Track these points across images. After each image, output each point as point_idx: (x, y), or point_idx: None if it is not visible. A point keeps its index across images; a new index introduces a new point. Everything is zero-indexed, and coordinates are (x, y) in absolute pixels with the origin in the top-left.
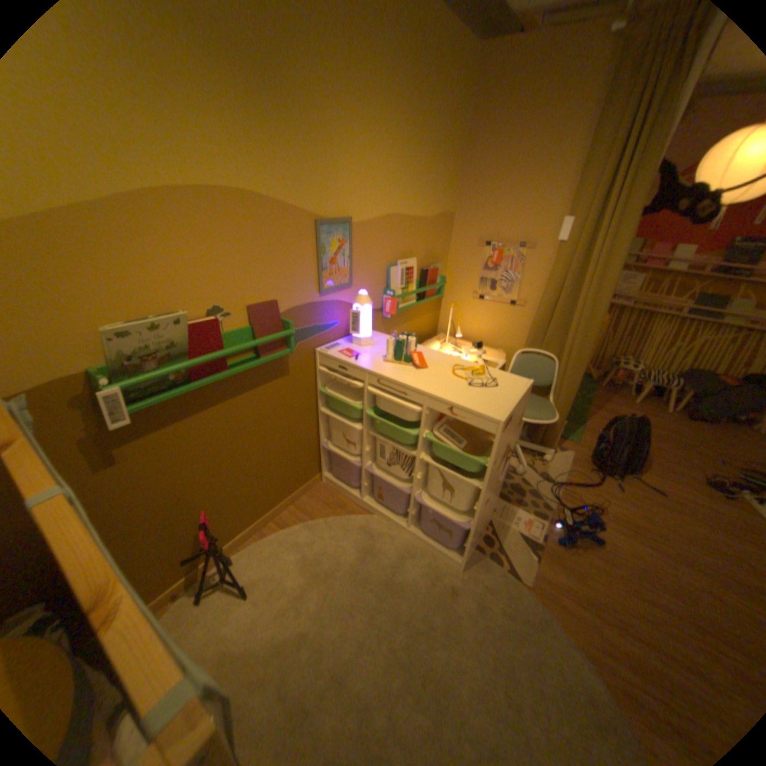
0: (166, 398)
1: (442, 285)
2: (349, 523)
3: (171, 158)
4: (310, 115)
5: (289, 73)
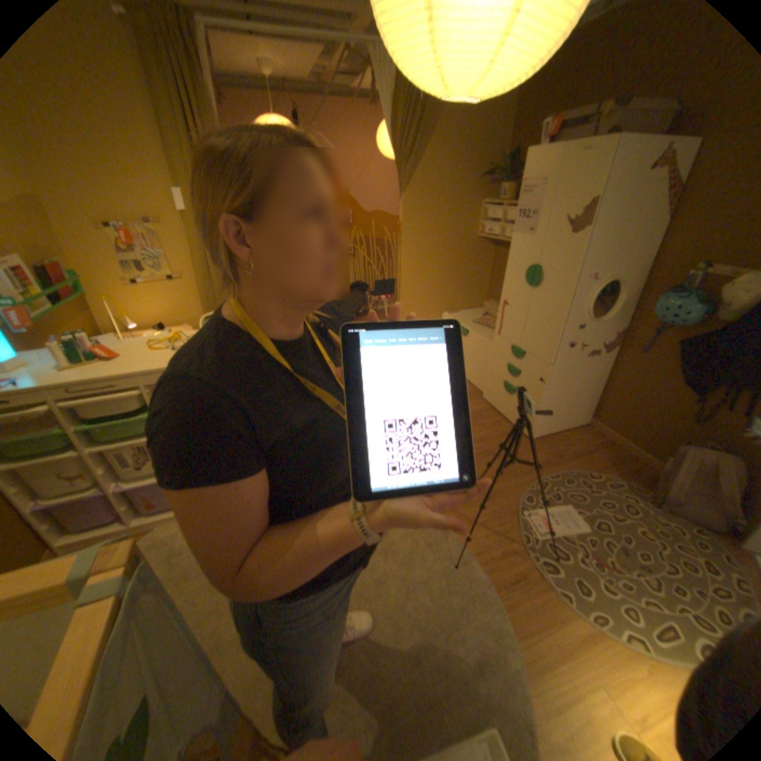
0: None
1: (75, 280)
2: None
3: None
4: None
5: None
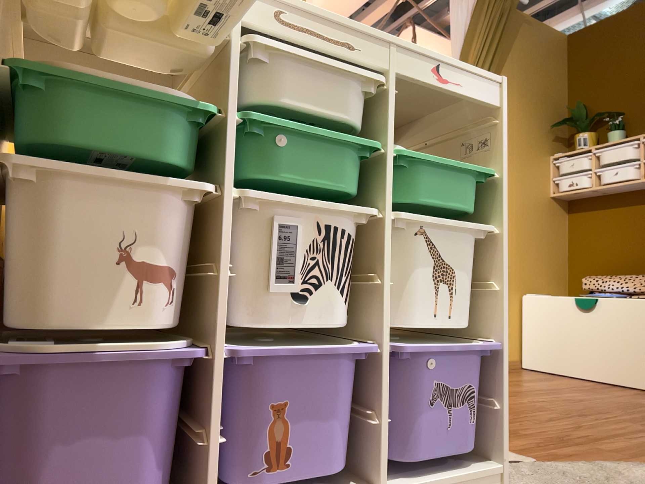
0: None
1: None
2: None
3: None
4: None
5: None
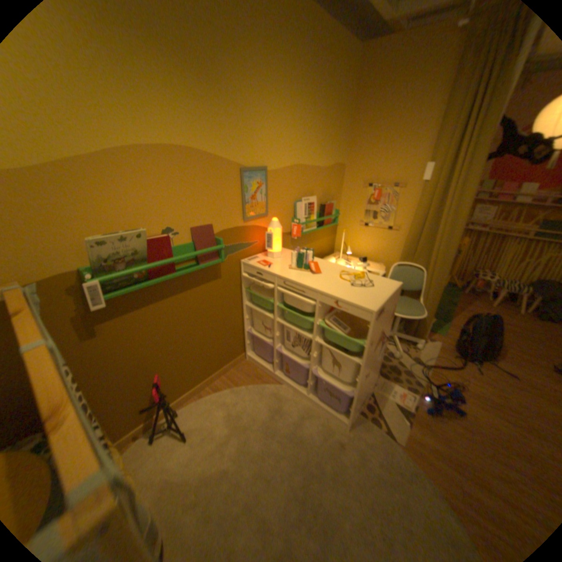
0: (131, 290)
1: (336, 215)
2: (264, 390)
3: (138, 125)
4: (236, 95)
5: (221, 67)
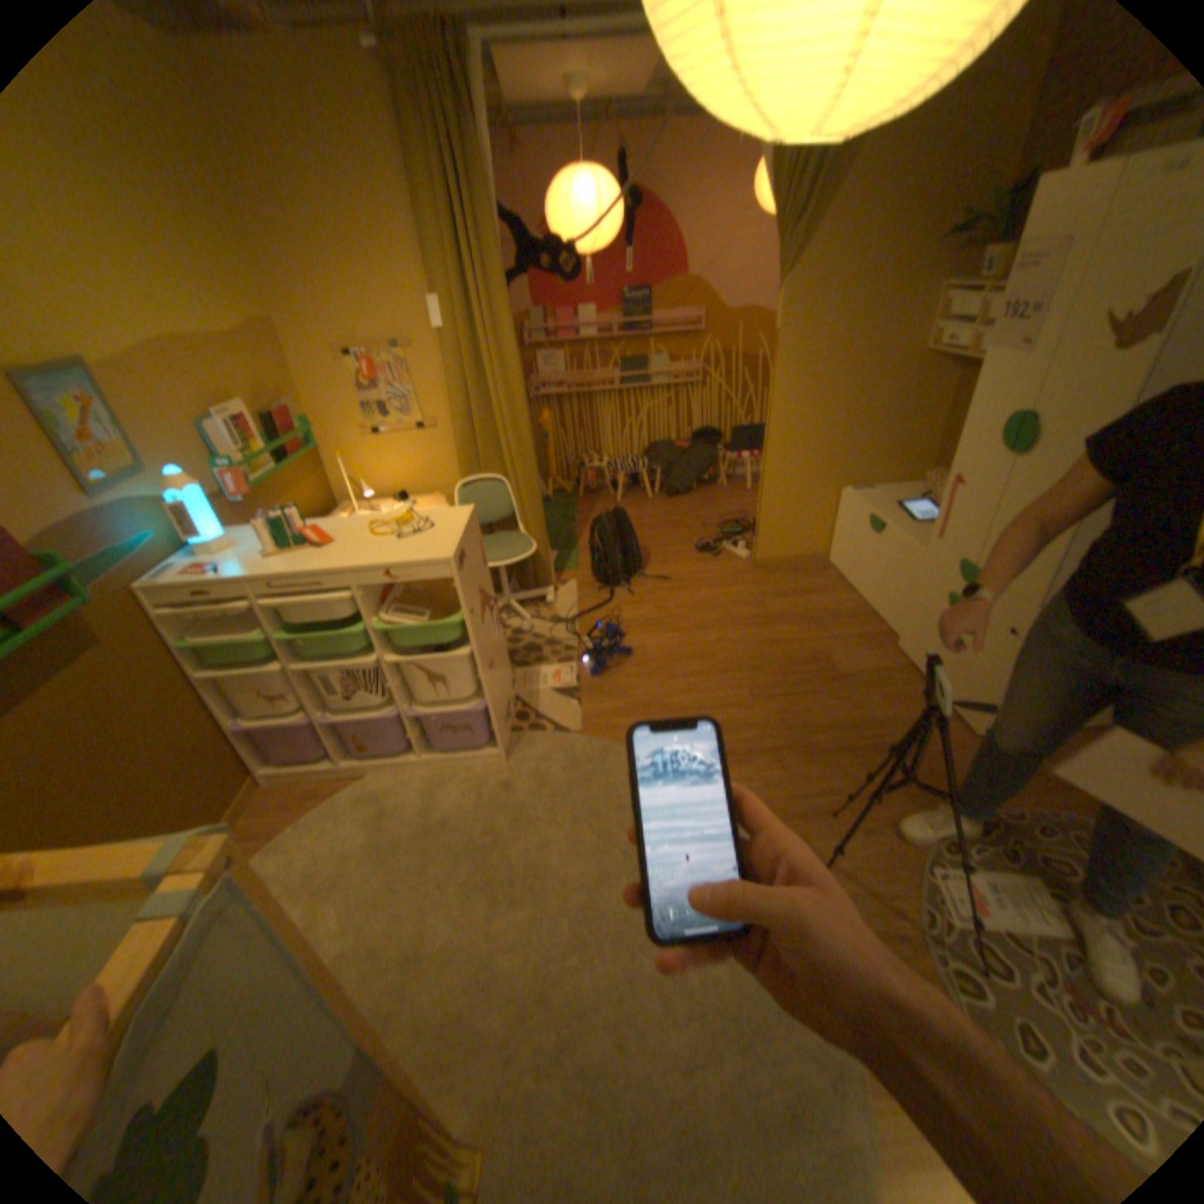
0: None
1: (305, 428)
2: (334, 805)
3: None
4: None
5: None
